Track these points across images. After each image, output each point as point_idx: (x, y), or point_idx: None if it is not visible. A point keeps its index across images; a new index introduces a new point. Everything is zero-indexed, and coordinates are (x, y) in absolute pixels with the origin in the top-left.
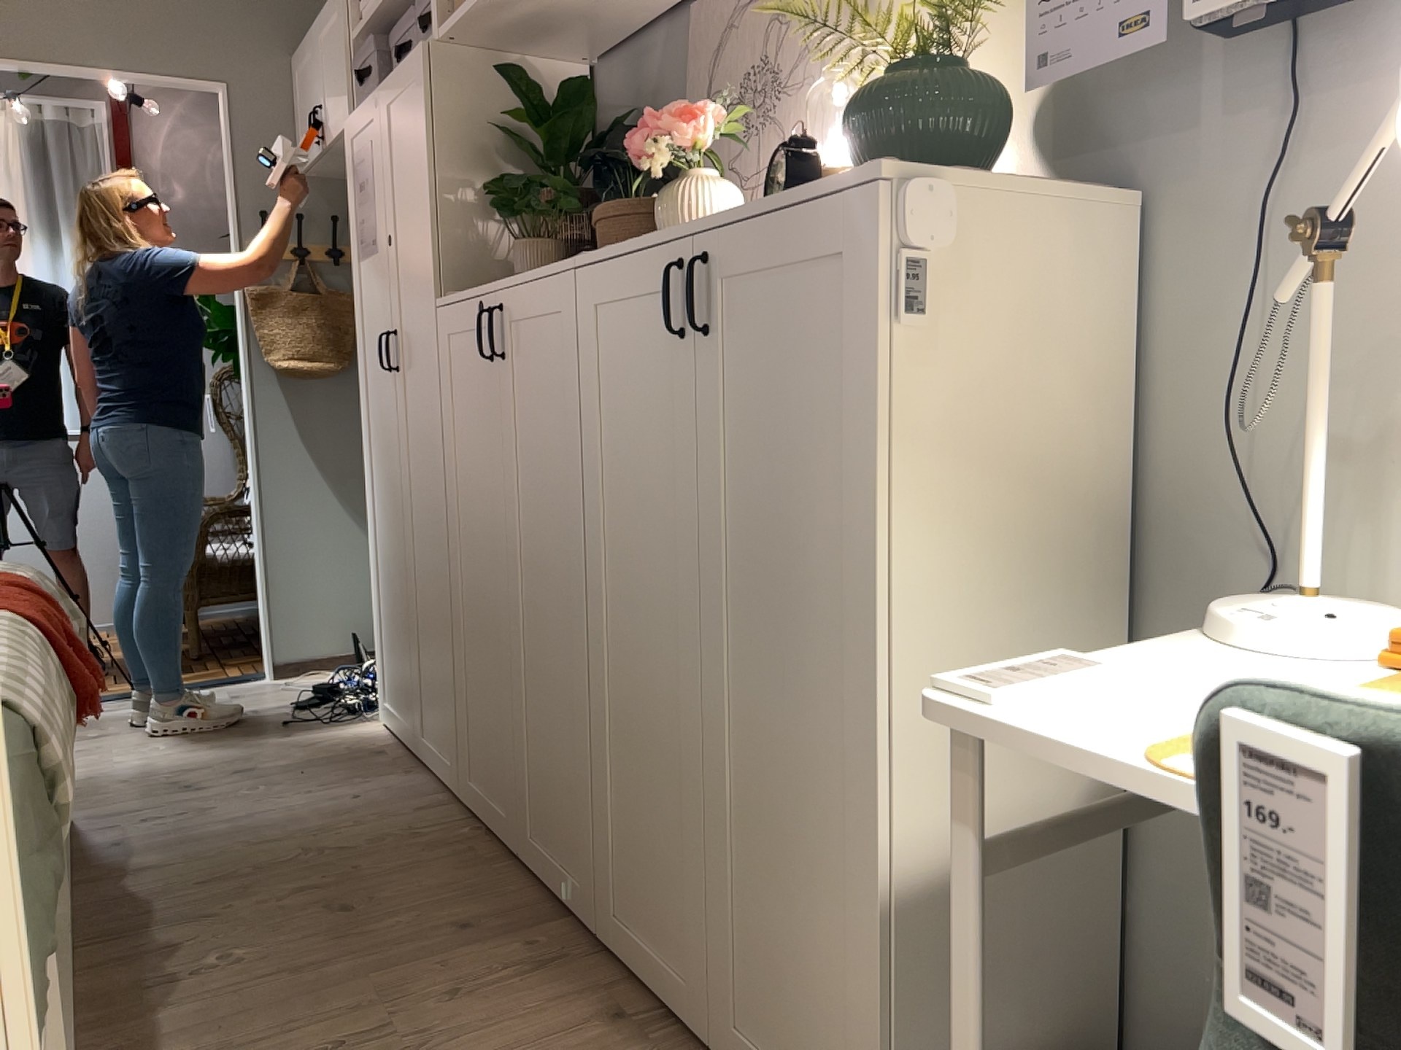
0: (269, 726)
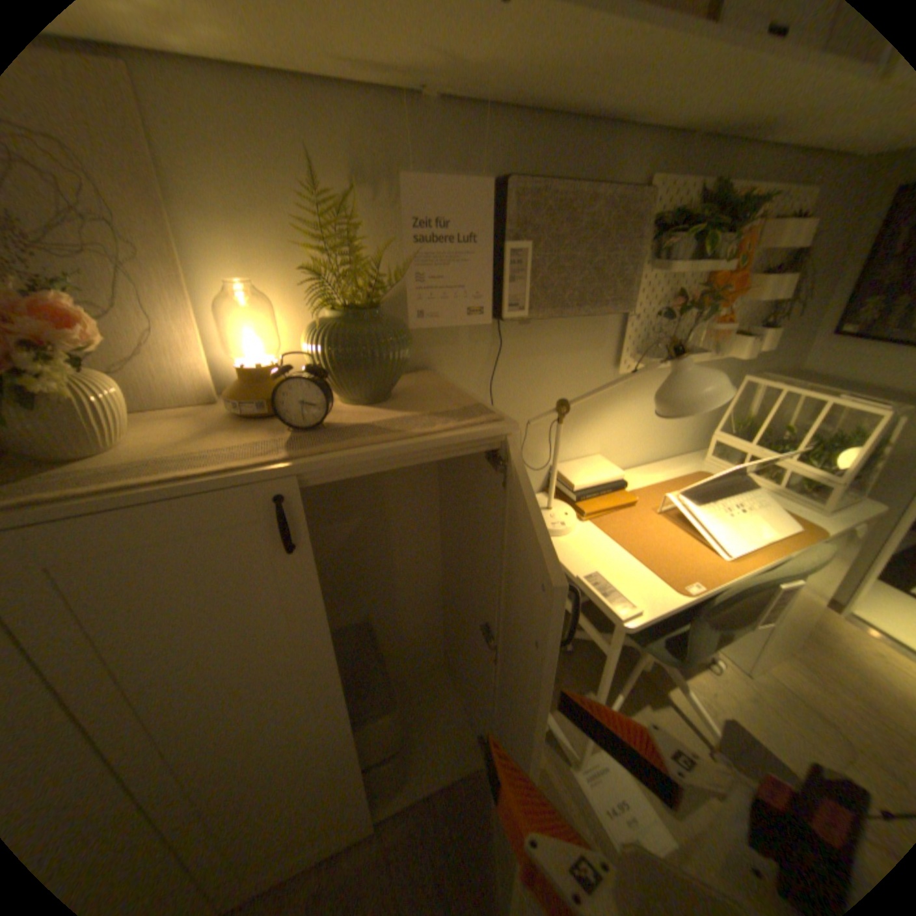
0: None
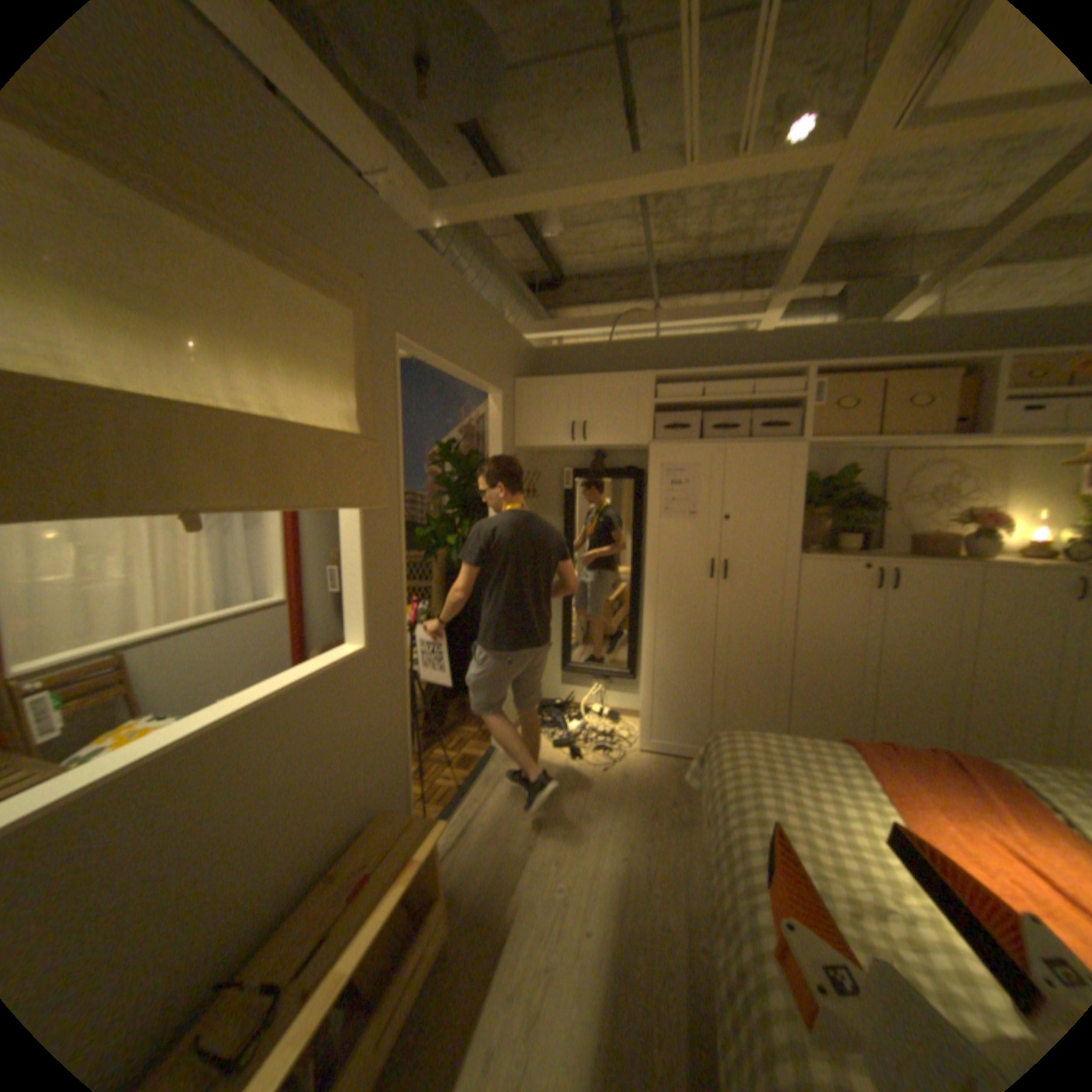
0: (599, 777)
